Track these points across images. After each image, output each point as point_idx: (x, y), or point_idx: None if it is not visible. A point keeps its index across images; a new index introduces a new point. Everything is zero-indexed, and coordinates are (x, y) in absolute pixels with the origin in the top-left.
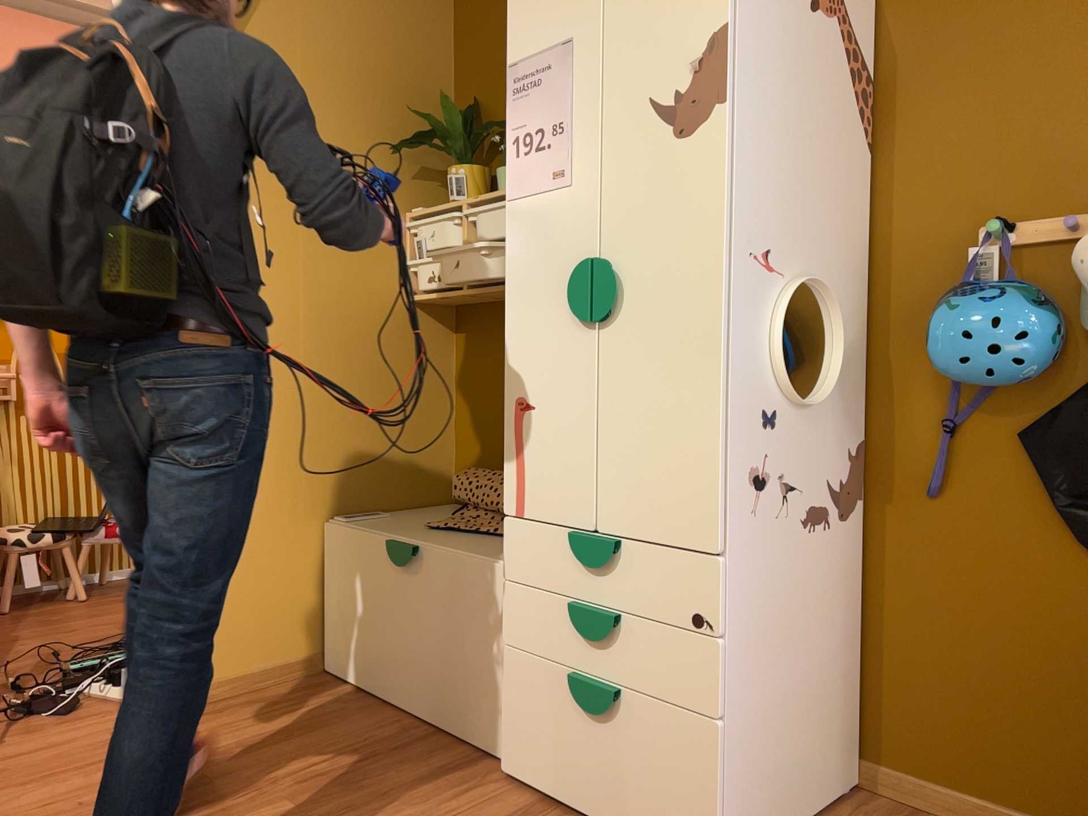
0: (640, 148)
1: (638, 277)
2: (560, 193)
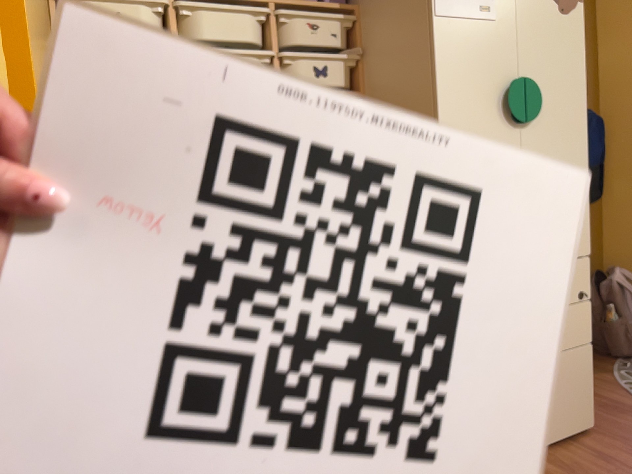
0: (542, 11)
1: (545, 96)
2: (488, 24)
